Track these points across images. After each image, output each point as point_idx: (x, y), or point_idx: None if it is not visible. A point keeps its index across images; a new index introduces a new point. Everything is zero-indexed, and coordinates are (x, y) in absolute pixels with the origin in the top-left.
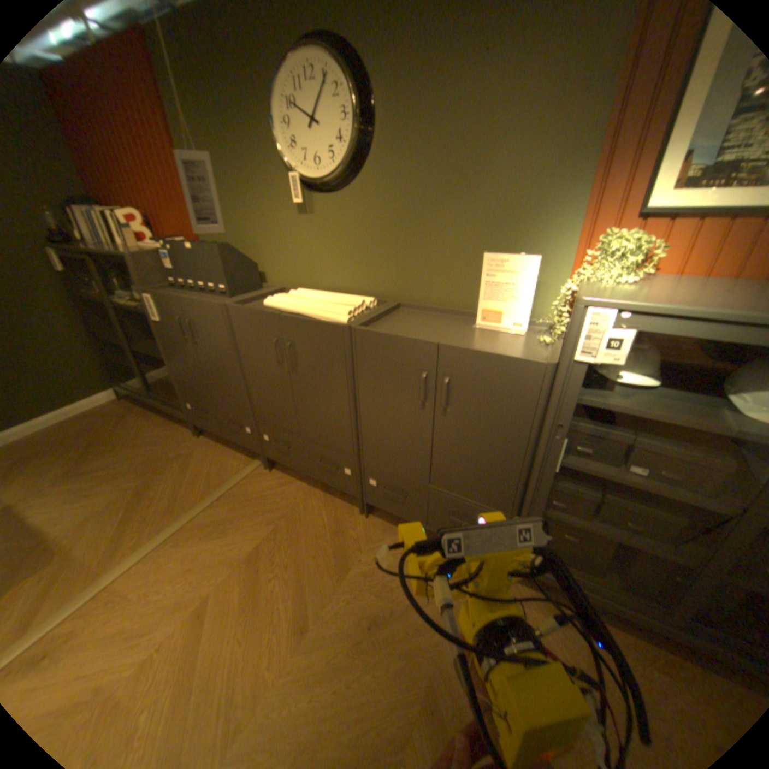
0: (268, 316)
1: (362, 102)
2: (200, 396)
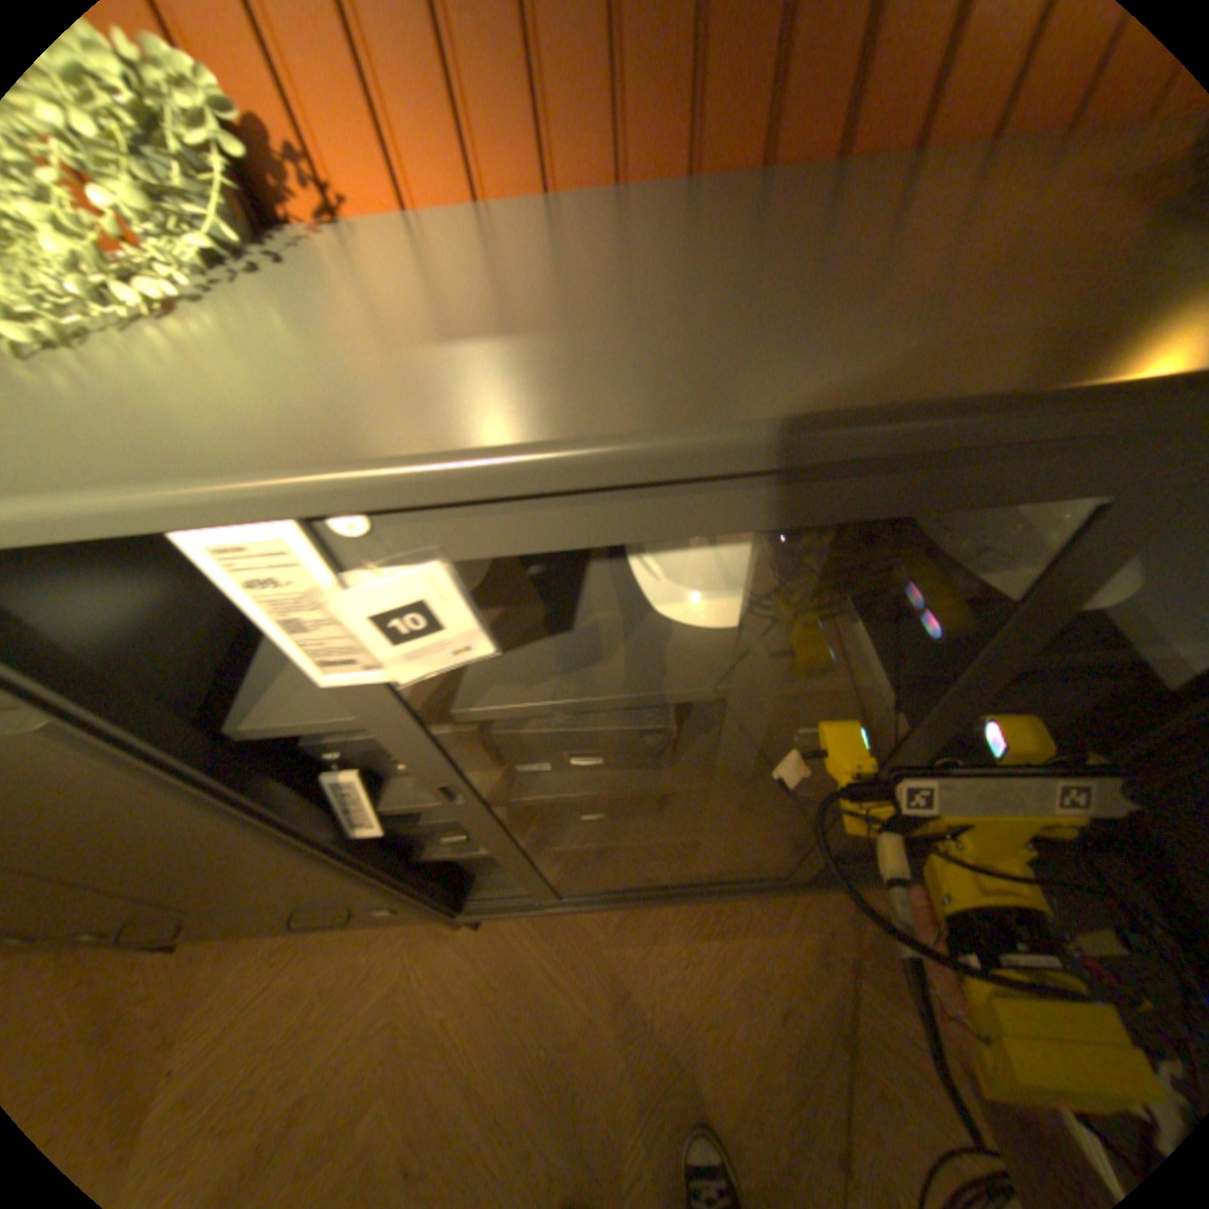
0: None
1: None
2: None
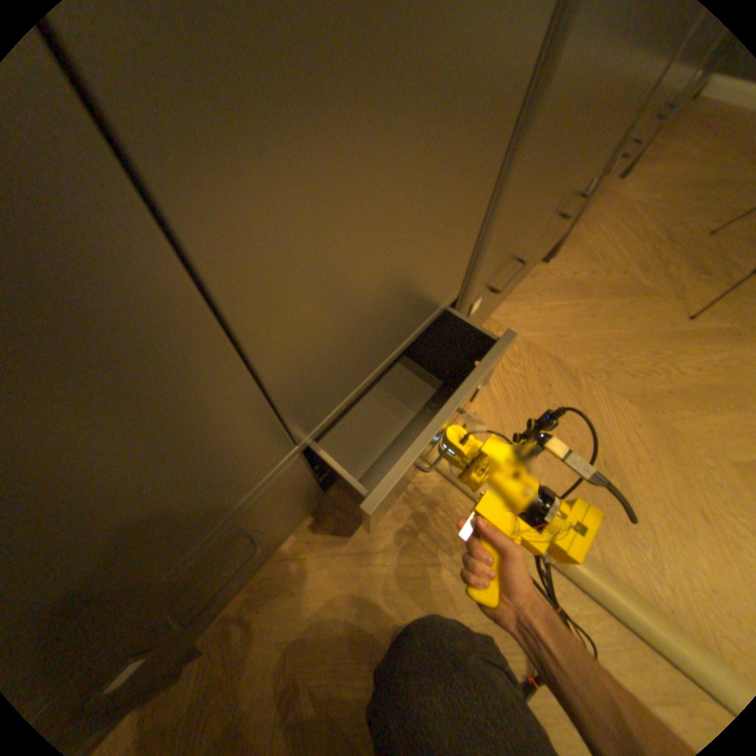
0: None
1: None
2: (218, 521)
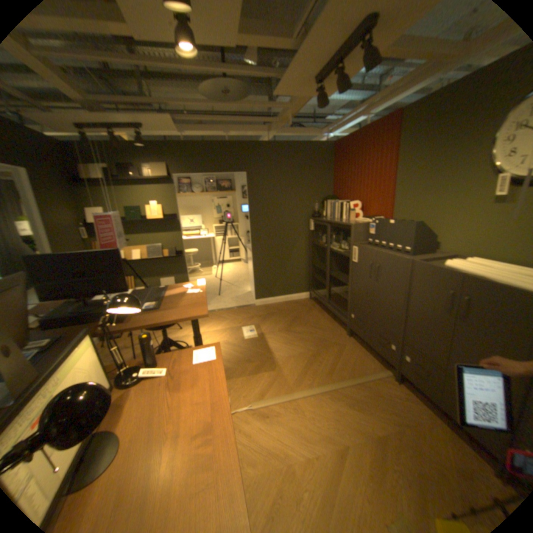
0: (450, 273)
1: None
2: (363, 312)
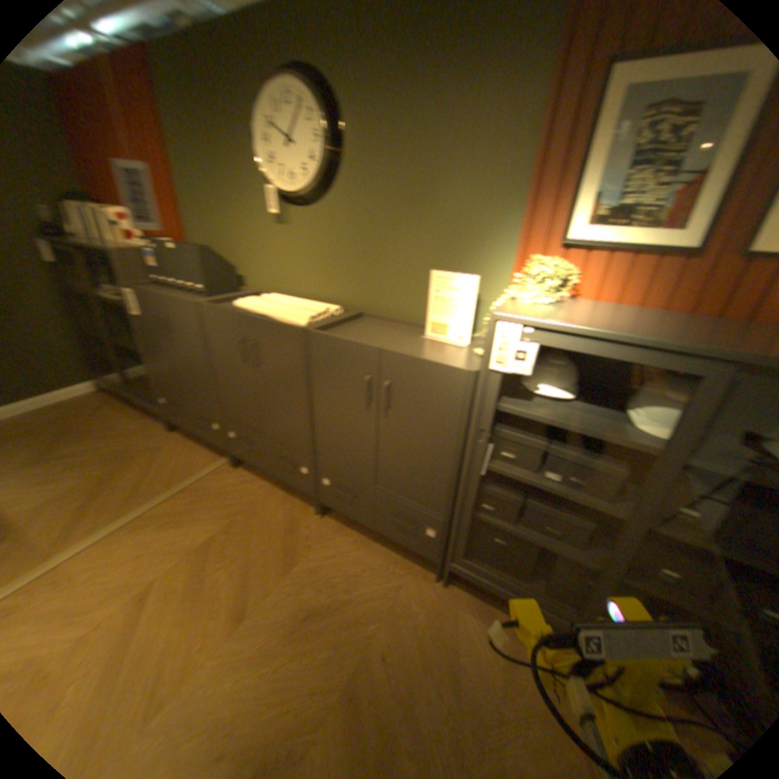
0: (233, 315)
1: (329, 127)
2: (170, 391)
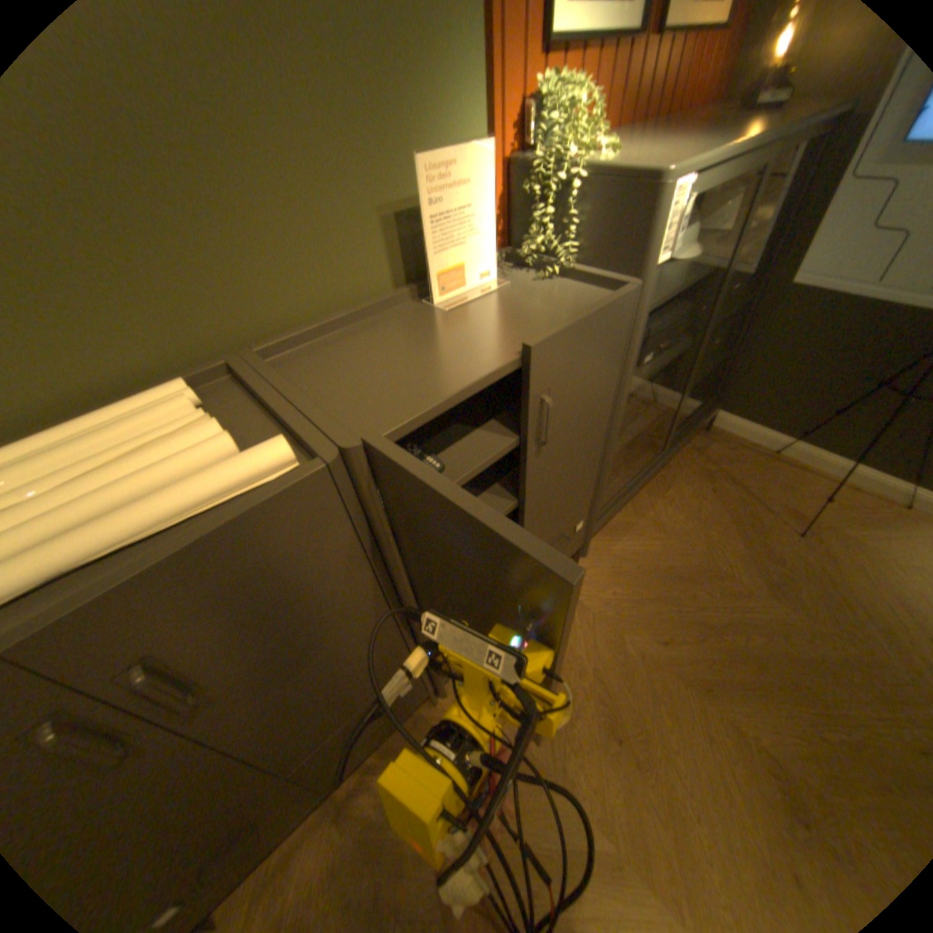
0: None
1: None
2: None
